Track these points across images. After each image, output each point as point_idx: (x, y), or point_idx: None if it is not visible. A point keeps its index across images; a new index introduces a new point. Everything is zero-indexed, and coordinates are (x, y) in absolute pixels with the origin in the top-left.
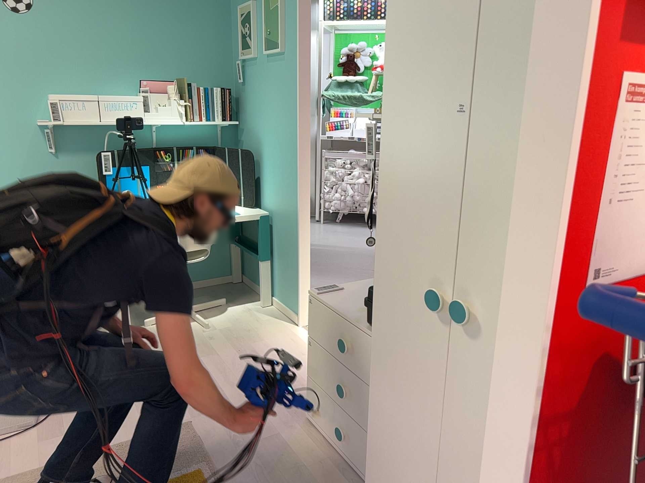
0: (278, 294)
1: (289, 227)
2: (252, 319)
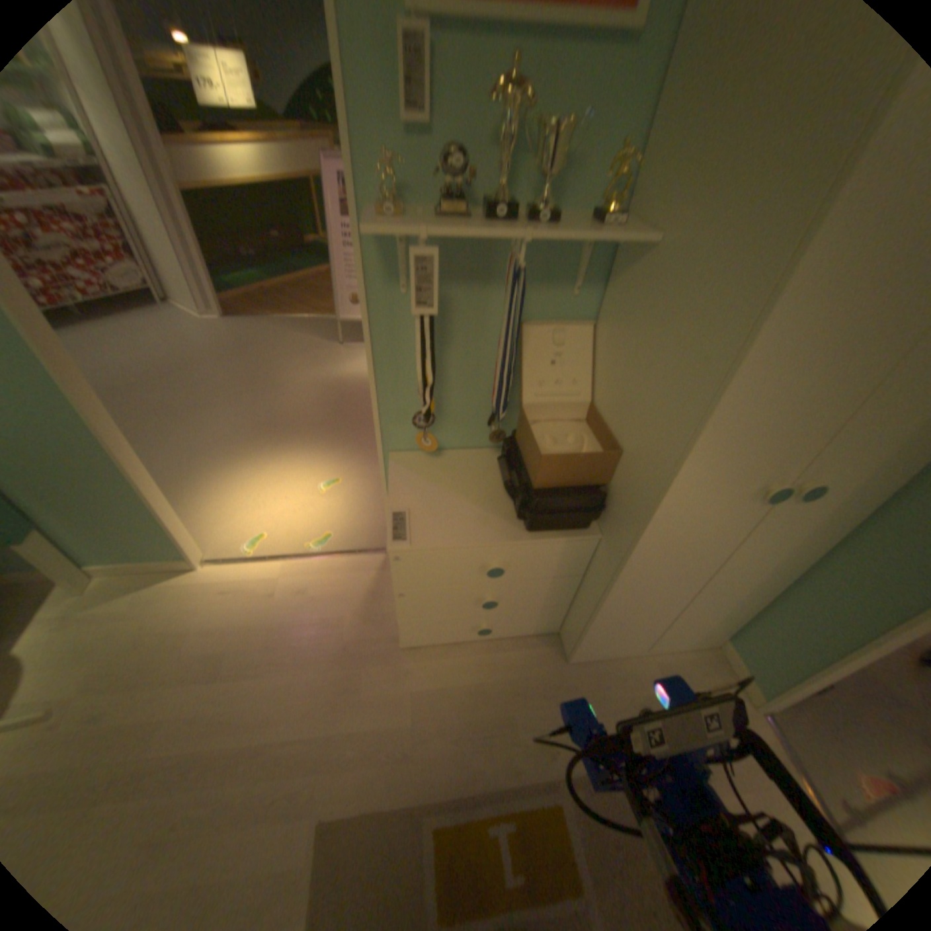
0: (96, 556)
1: (69, 457)
2: (103, 622)
